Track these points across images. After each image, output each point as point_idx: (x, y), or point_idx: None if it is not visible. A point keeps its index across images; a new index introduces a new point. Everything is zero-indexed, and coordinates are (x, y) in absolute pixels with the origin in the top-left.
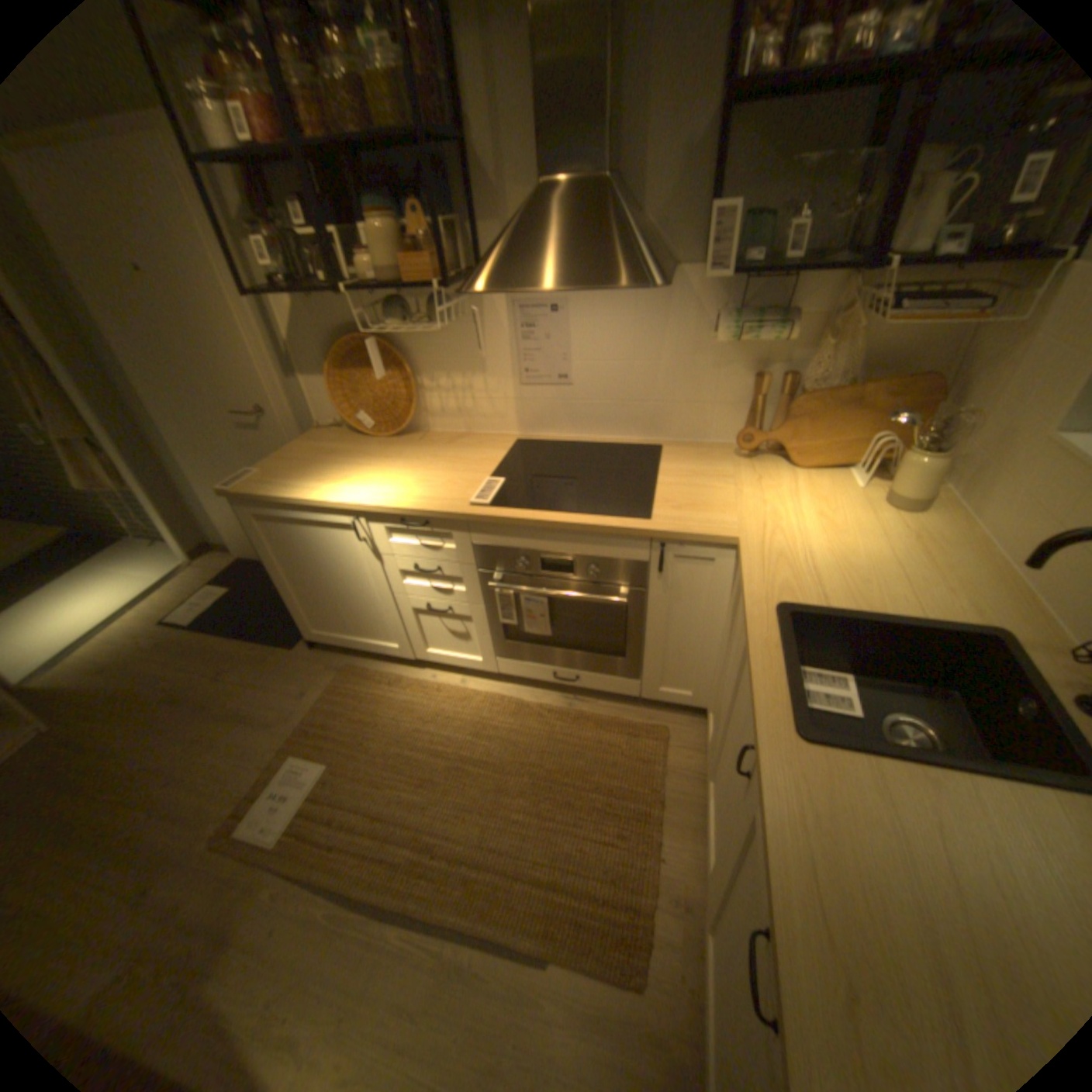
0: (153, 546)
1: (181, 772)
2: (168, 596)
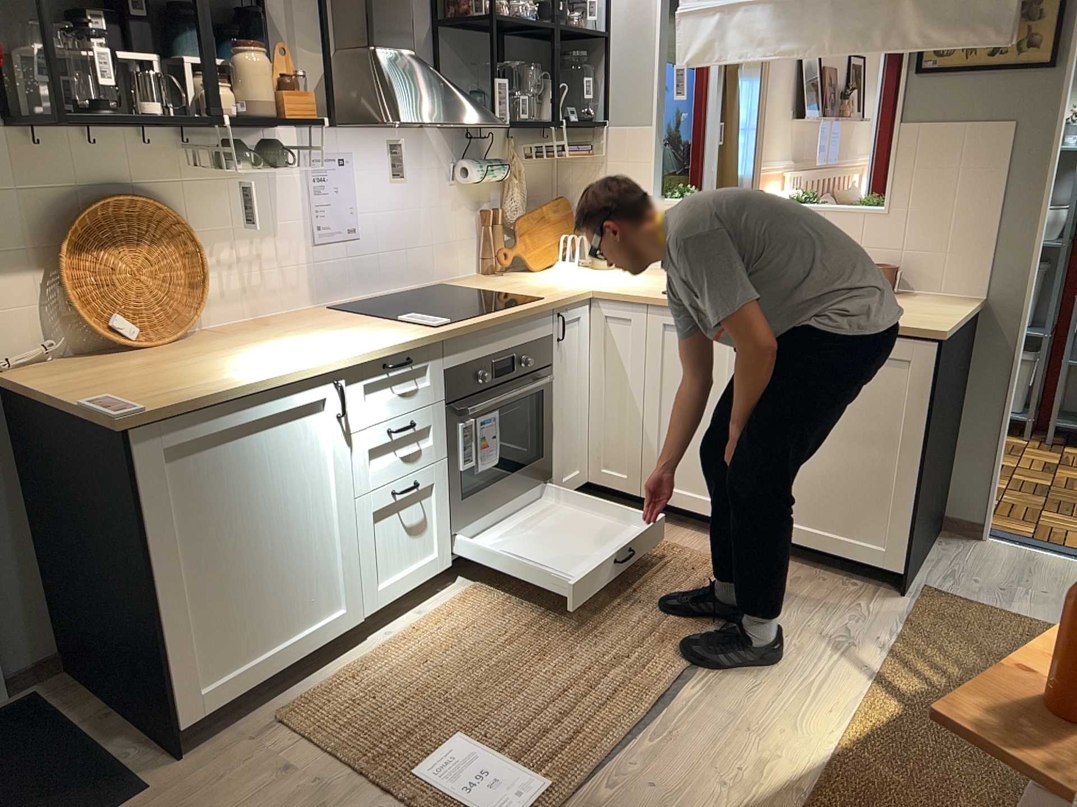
0: None
1: None
2: None
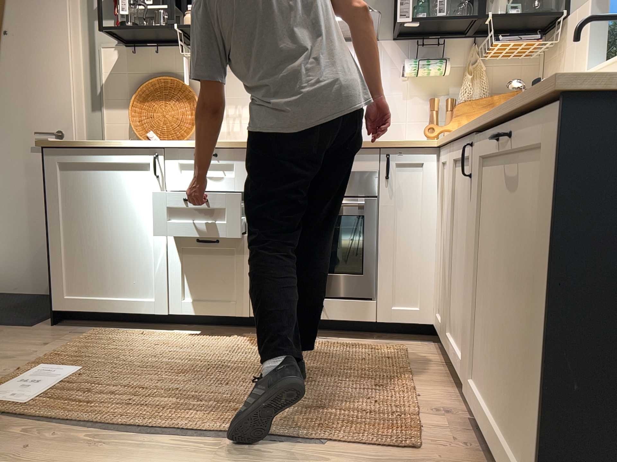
0: None
1: None
2: None
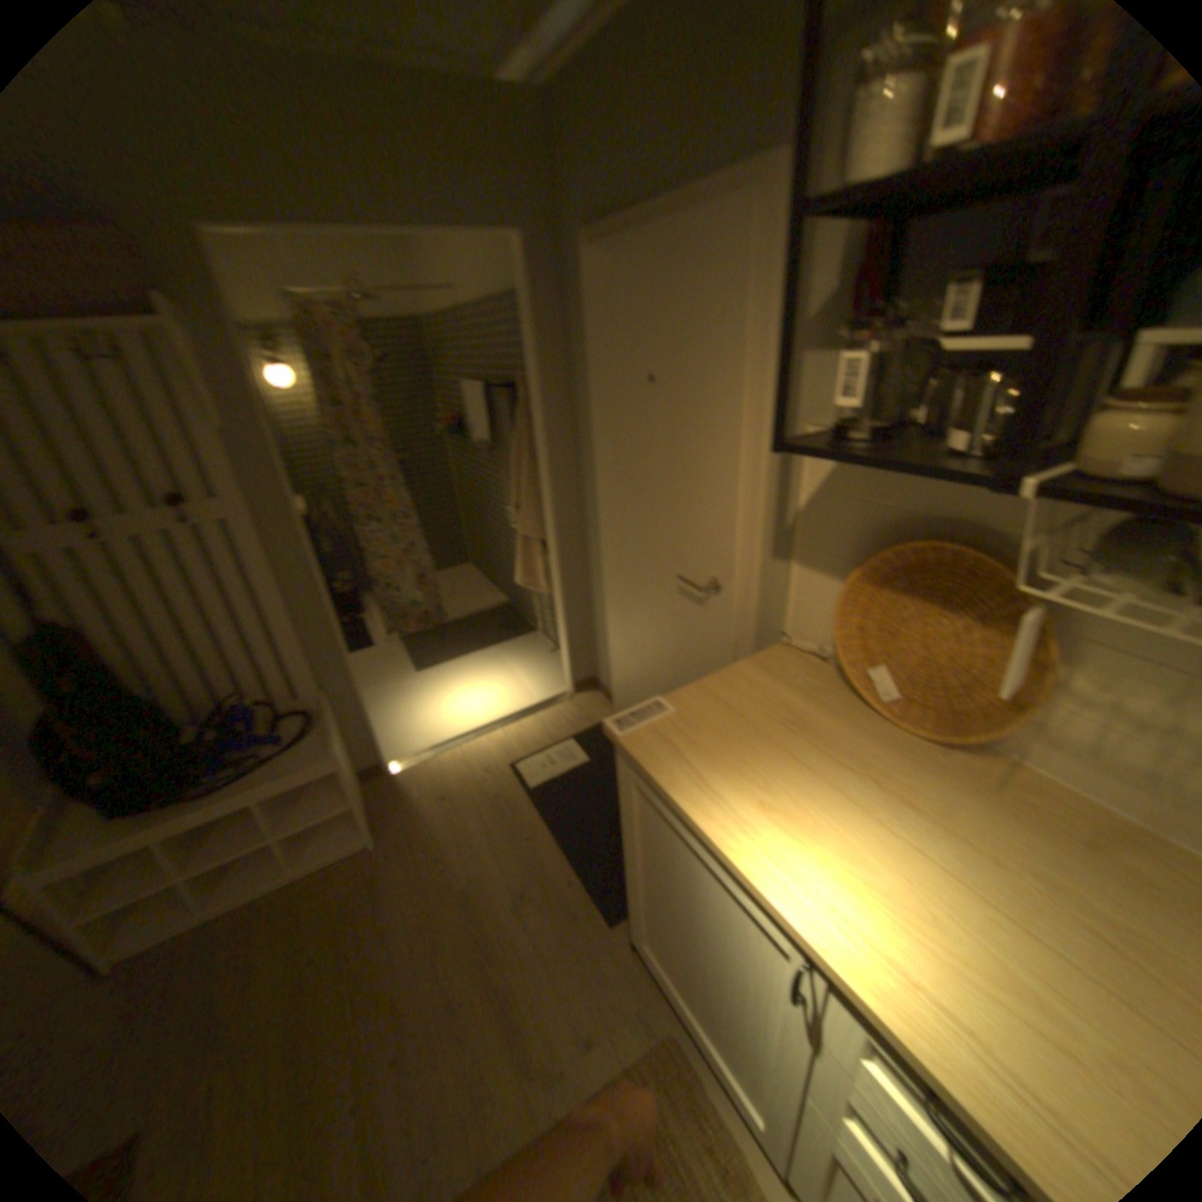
0: (555, 654)
1: (415, 1058)
2: (536, 731)
